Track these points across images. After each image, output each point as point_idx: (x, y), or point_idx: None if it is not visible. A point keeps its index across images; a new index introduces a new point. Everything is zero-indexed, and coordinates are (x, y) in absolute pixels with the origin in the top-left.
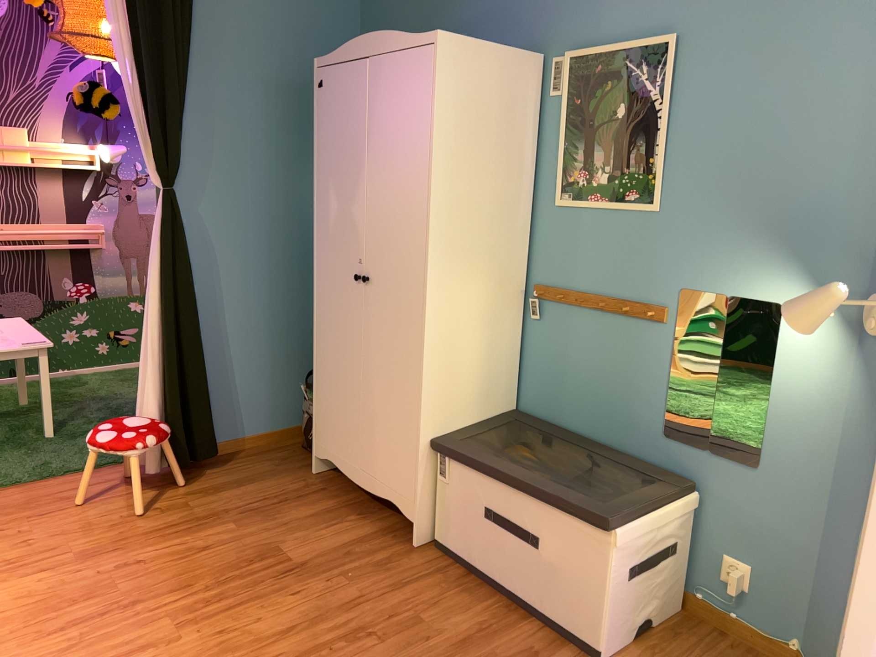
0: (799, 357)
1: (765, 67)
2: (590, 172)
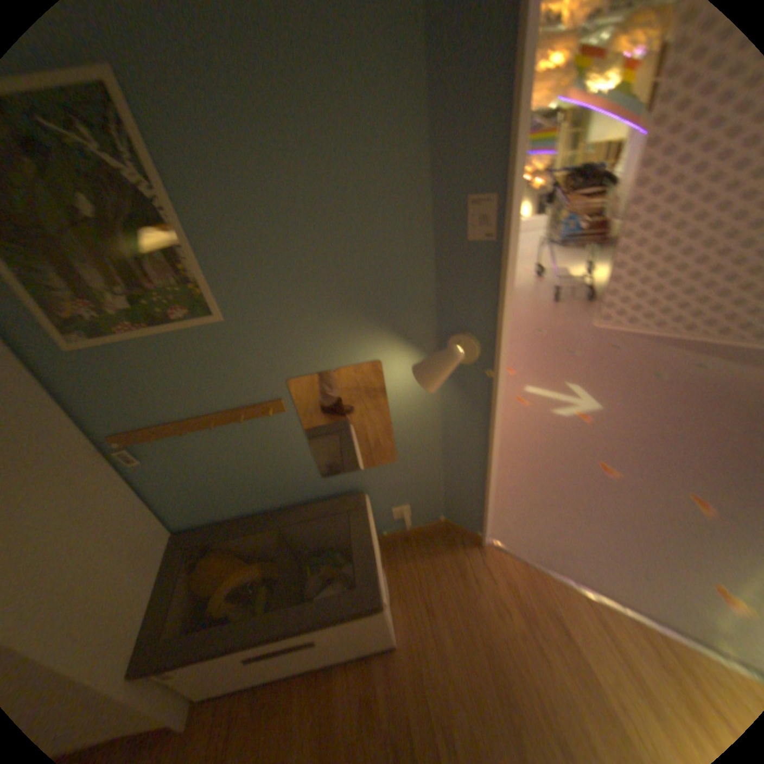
0: (402, 387)
1: (273, 117)
2: (87, 296)
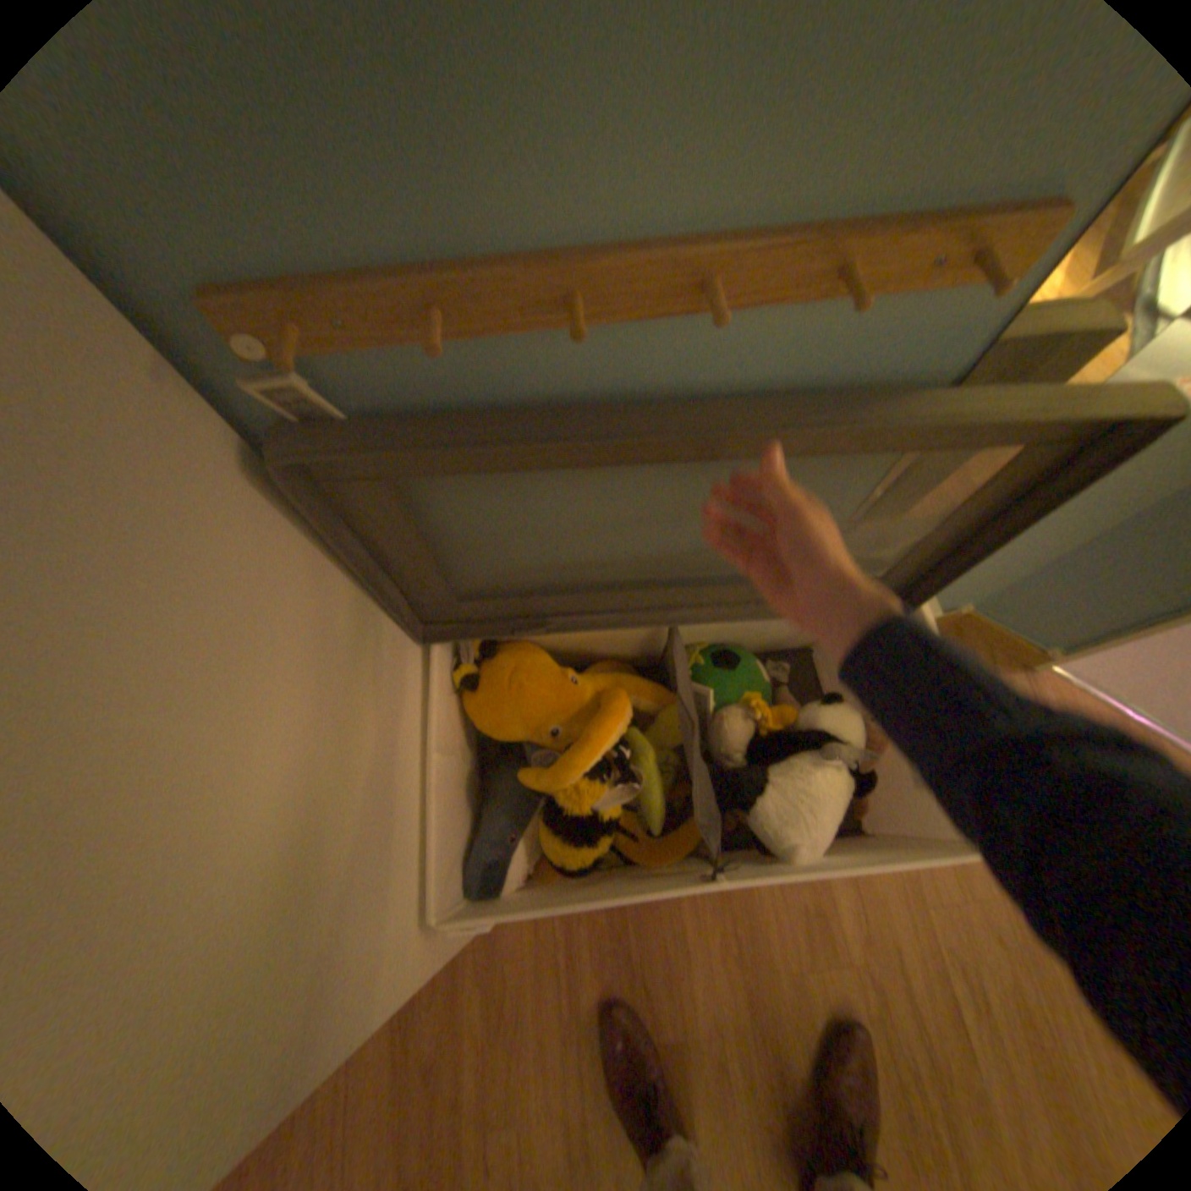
0: None
1: None
2: None
